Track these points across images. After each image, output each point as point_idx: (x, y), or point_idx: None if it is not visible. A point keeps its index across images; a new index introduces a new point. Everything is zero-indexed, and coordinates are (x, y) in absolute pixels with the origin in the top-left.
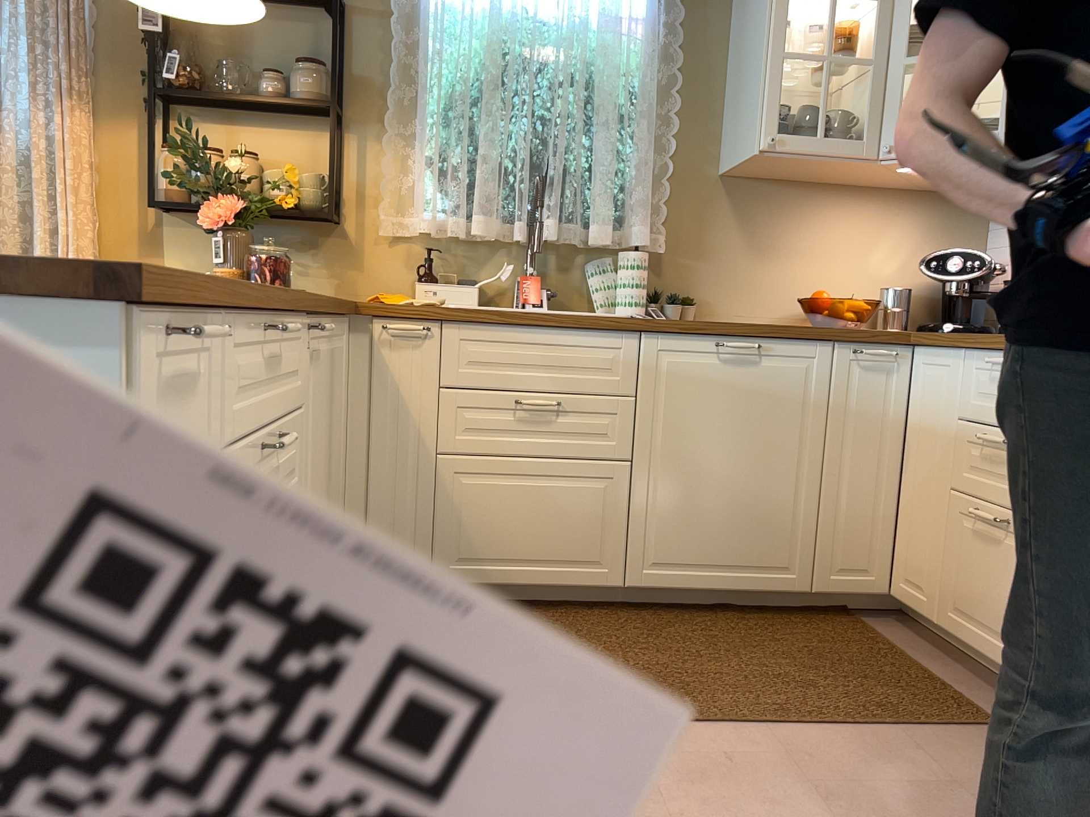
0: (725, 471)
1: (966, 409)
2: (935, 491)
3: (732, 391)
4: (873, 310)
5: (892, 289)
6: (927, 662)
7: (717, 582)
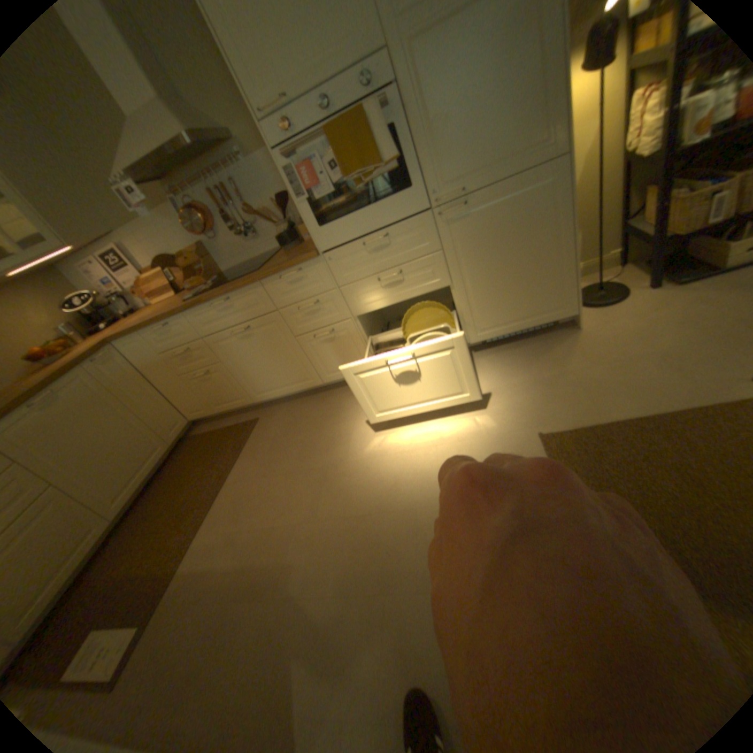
0: (97, 445)
1: (158, 350)
2: (173, 381)
3: (61, 417)
4: (63, 341)
5: (57, 327)
6: (223, 425)
7: (140, 479)
